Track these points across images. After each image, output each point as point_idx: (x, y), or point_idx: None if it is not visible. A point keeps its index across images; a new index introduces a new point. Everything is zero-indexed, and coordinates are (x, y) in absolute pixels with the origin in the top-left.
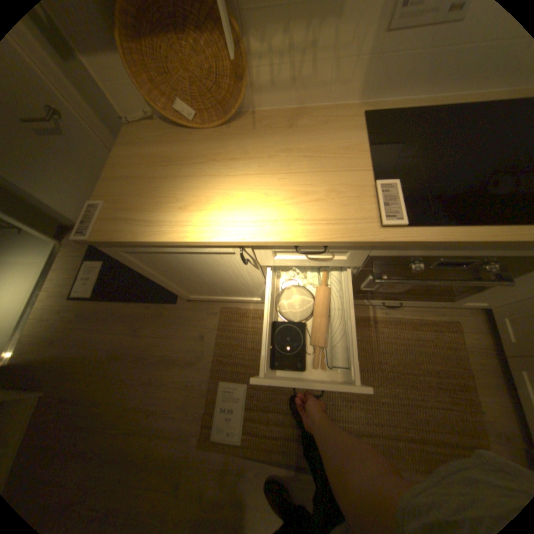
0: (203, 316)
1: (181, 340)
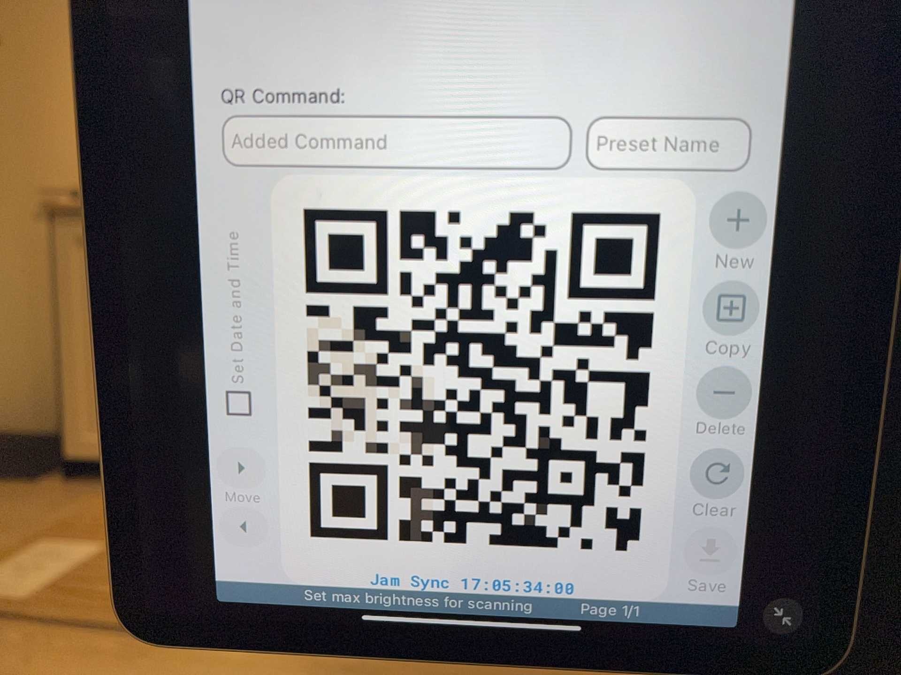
0: (78, 495)
1: (2, 513)
